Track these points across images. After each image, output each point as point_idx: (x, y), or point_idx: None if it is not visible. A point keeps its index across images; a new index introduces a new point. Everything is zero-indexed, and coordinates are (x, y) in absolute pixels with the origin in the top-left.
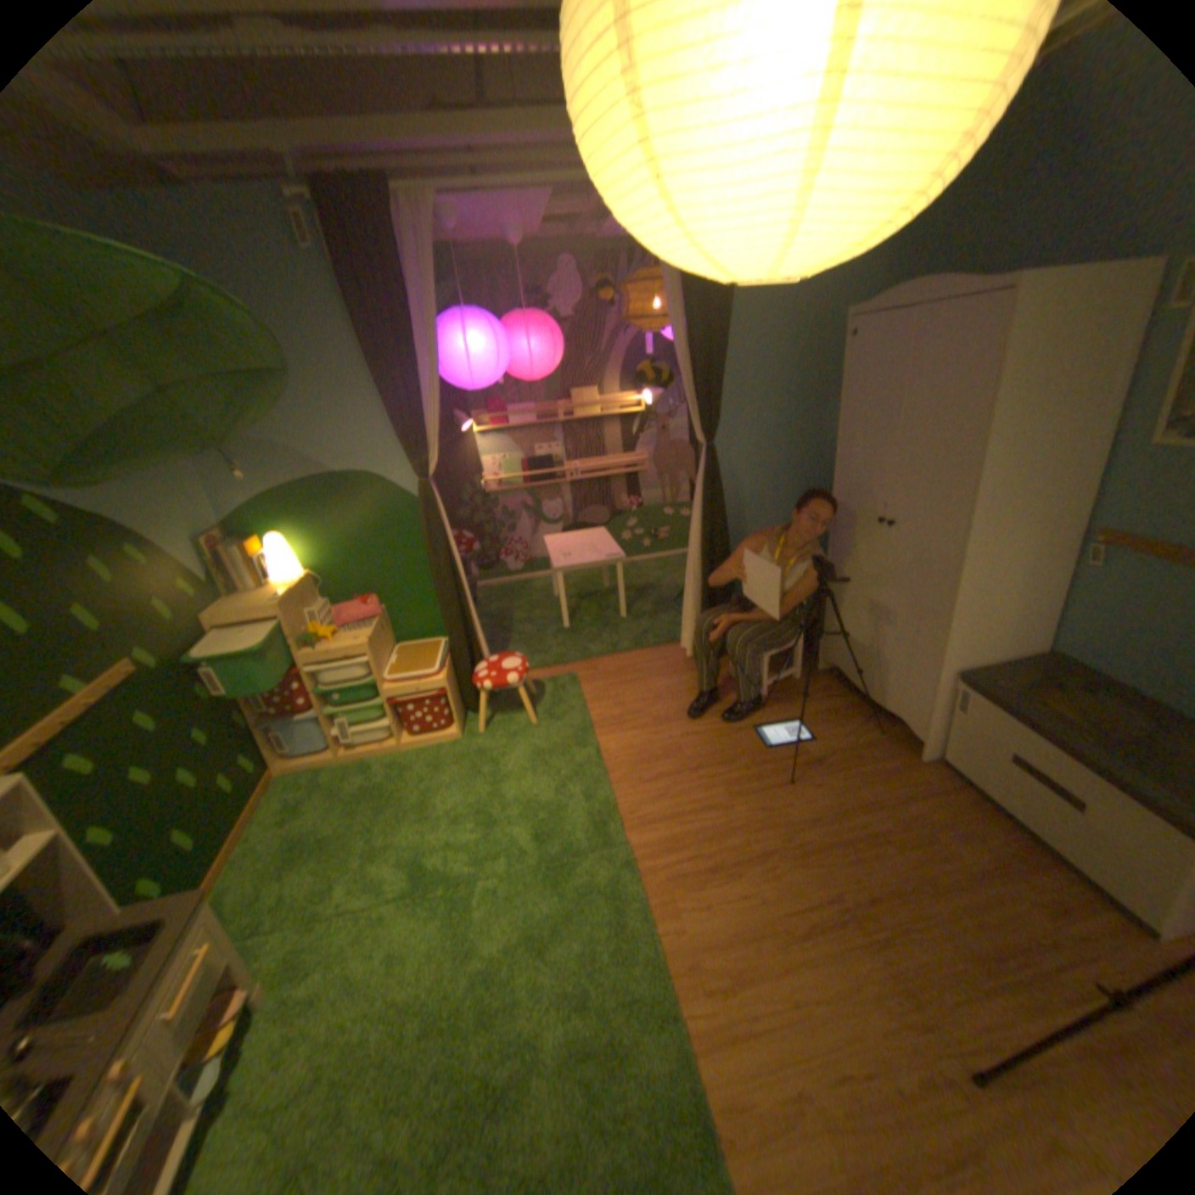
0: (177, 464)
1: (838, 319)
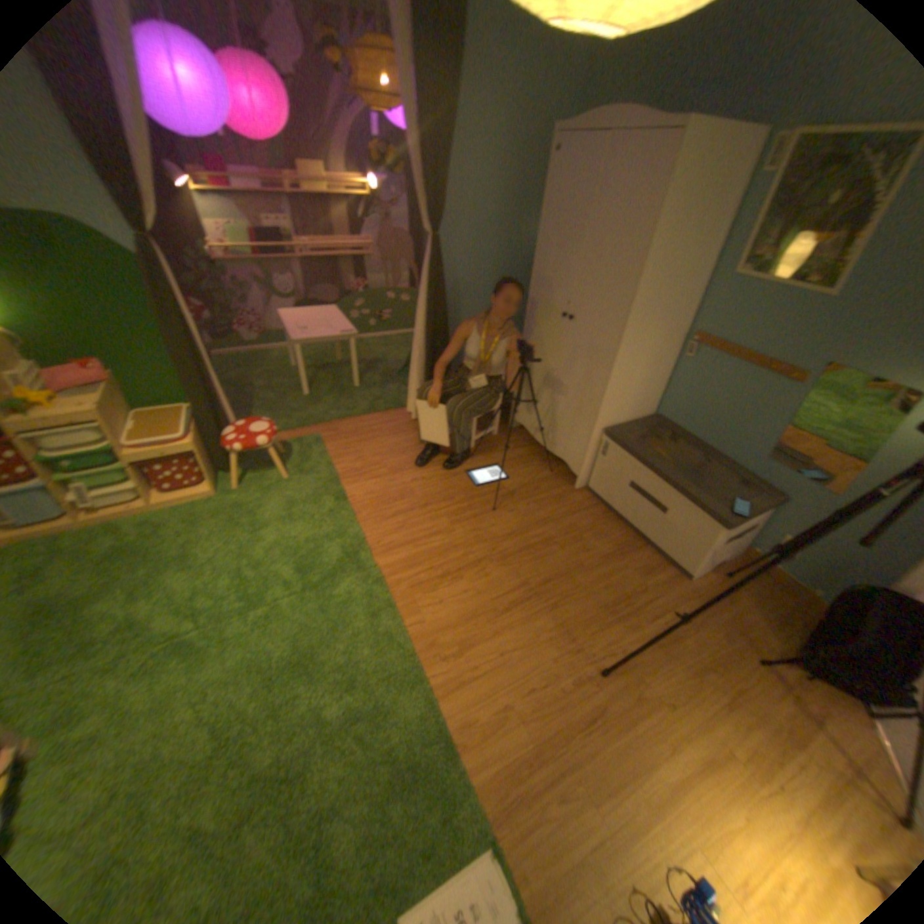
0: None
1: (543, 135)
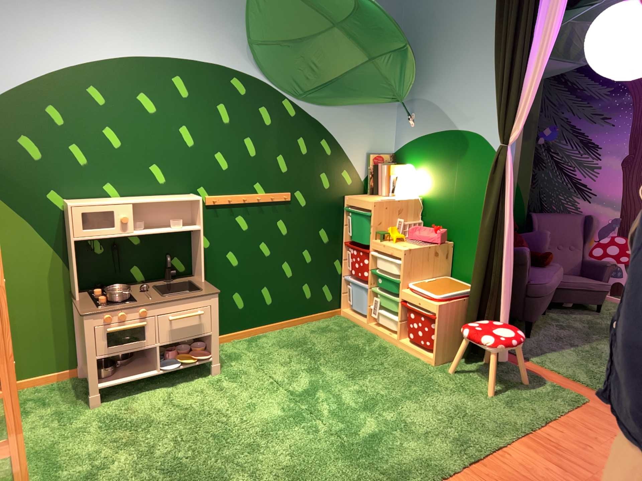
0: (384, 109)
1: None
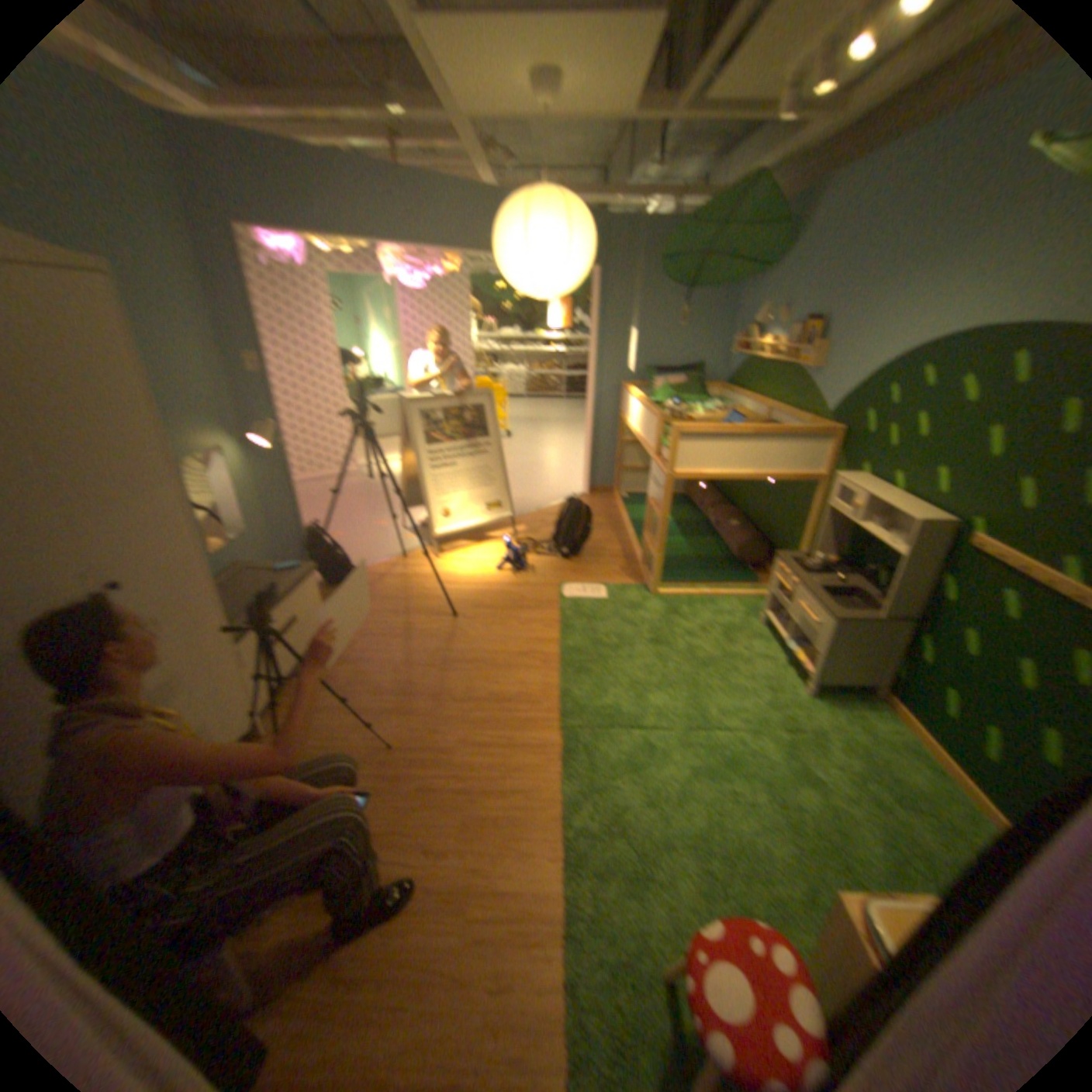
0: None
1: None
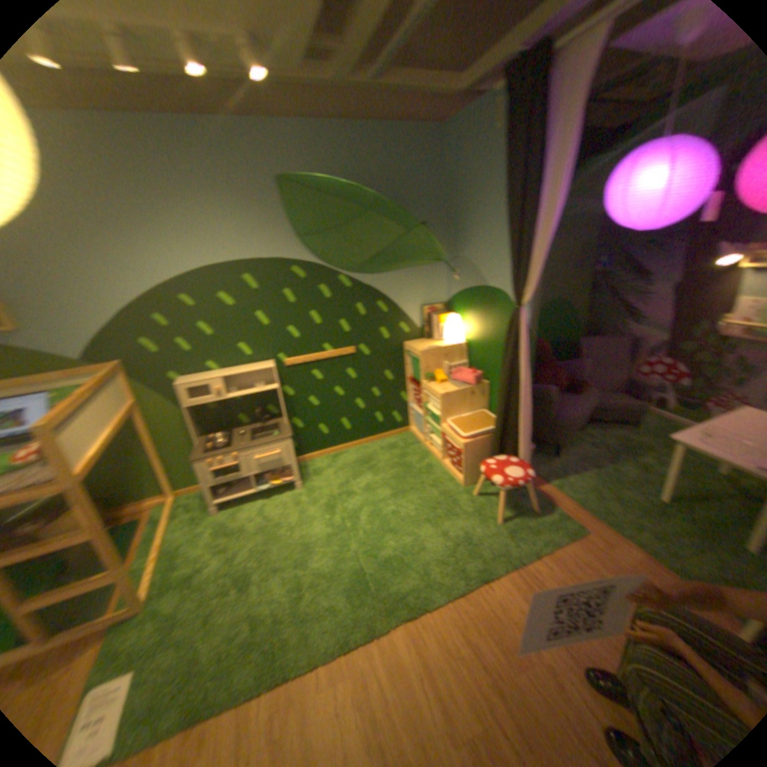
0: (432, 267)
1: None
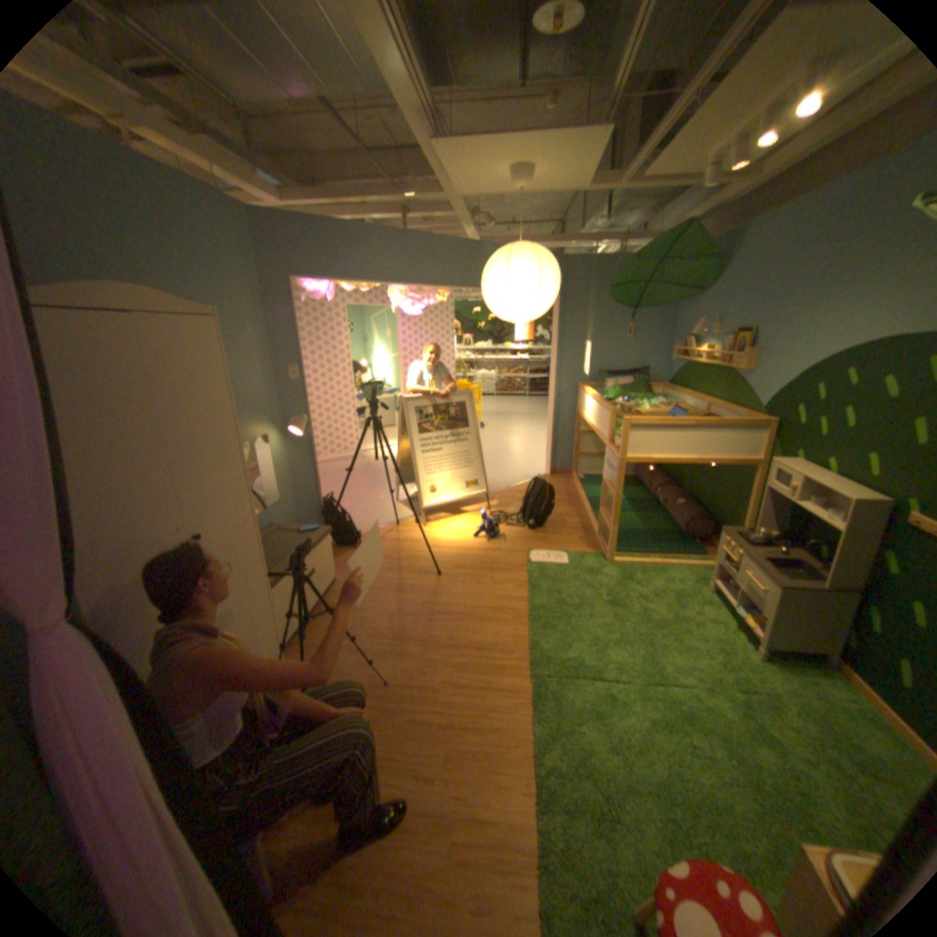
0: None
1: None
